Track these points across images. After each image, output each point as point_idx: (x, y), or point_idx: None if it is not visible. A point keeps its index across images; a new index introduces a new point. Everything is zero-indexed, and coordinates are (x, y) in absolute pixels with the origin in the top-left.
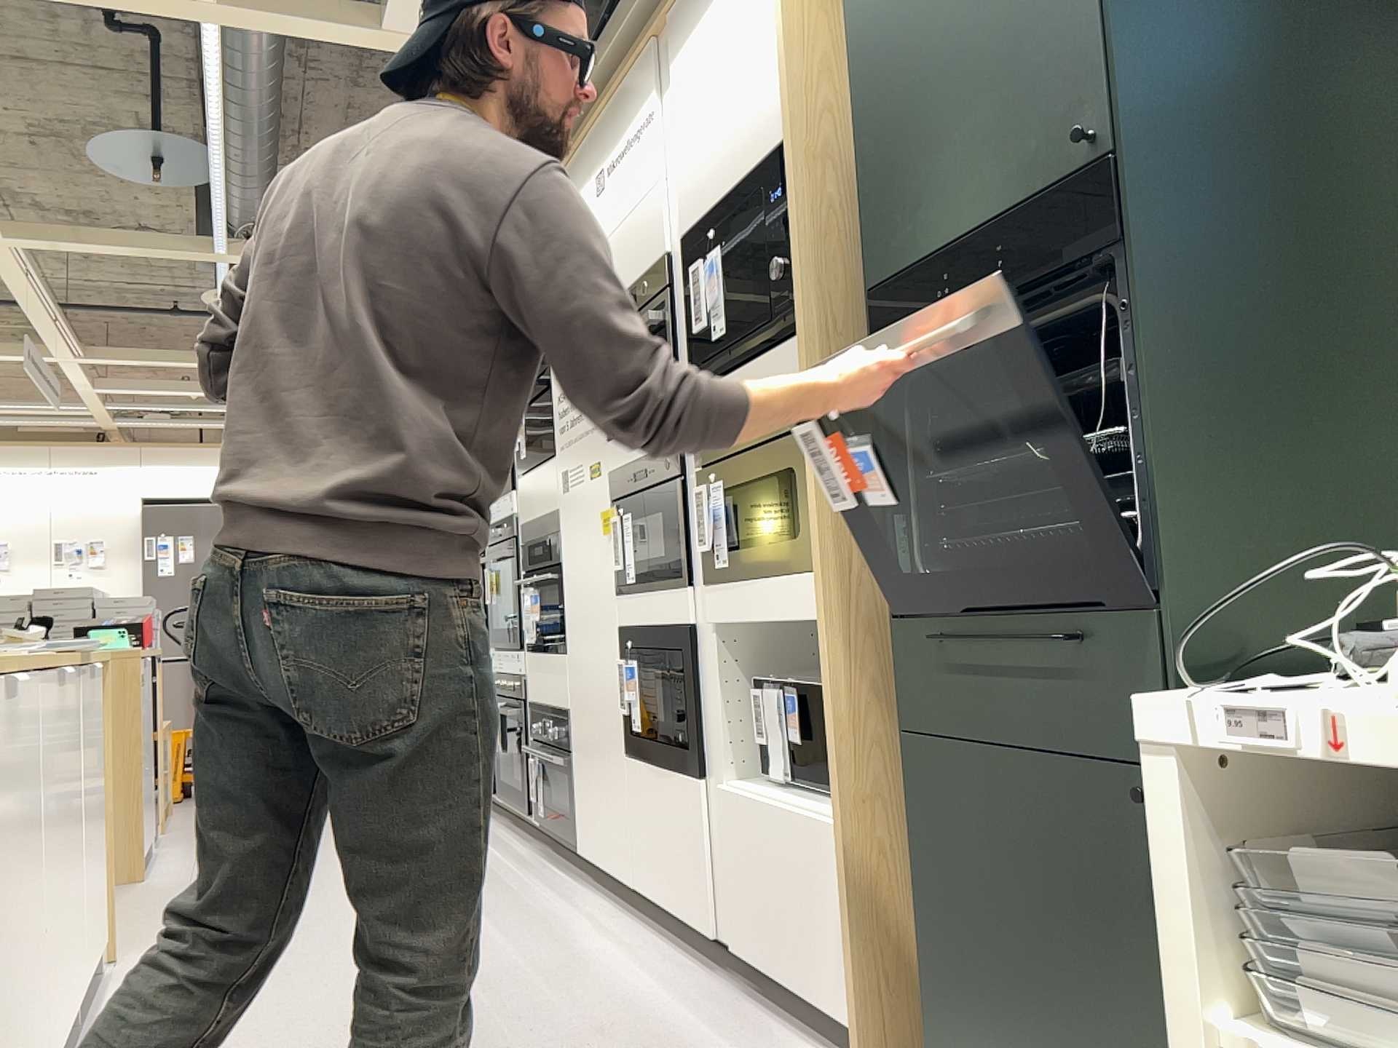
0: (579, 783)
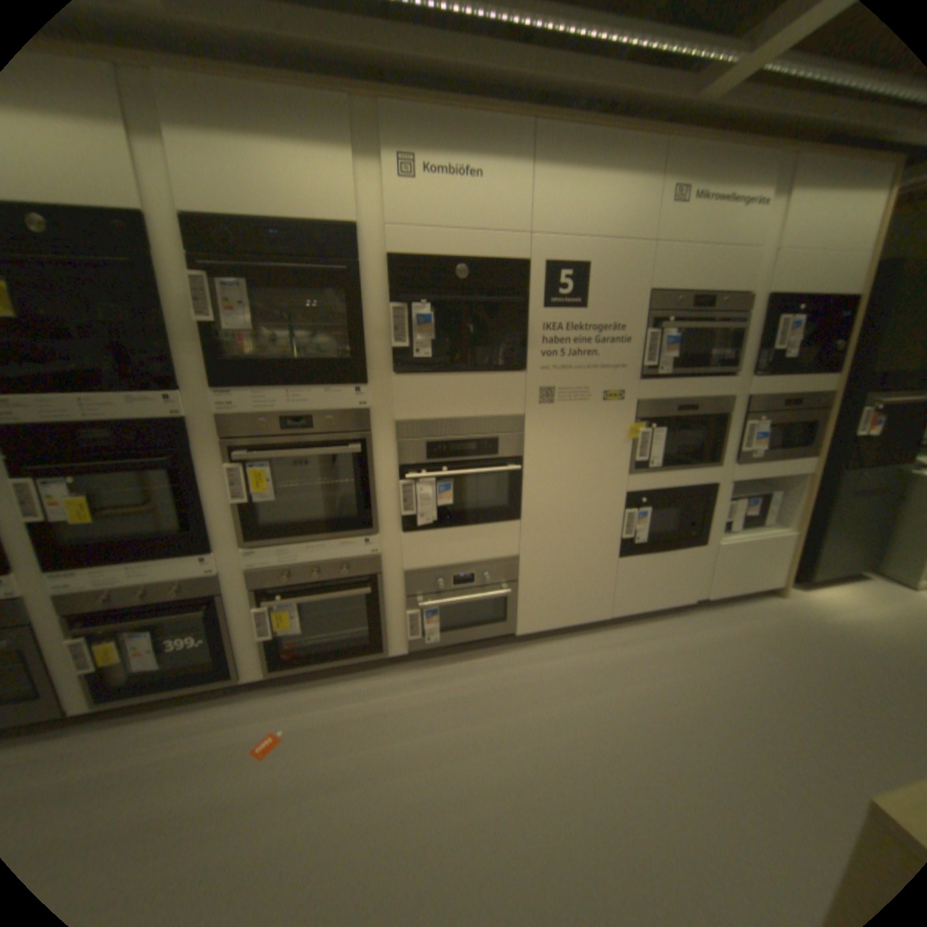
0: (530, 593)
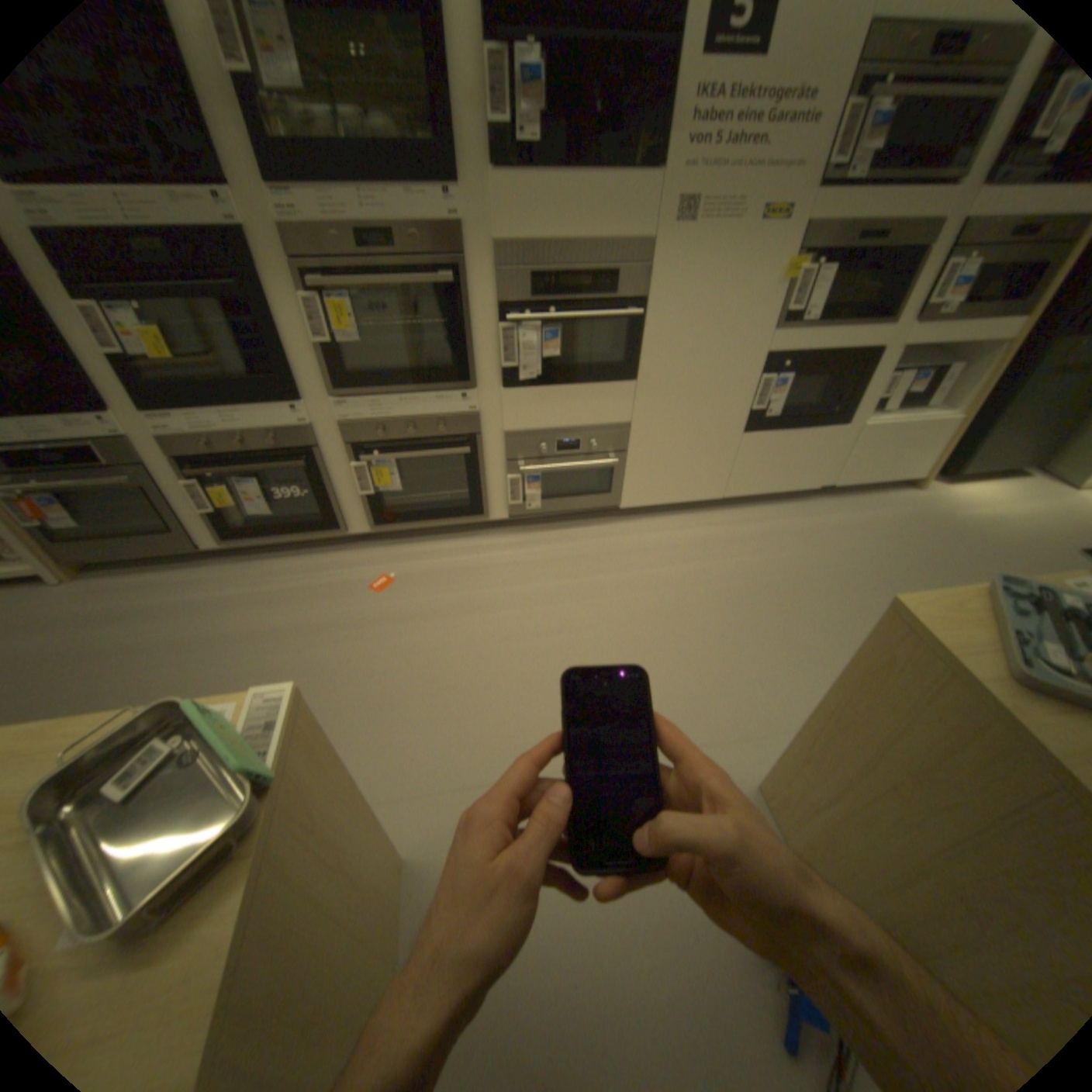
0: (638, 467)
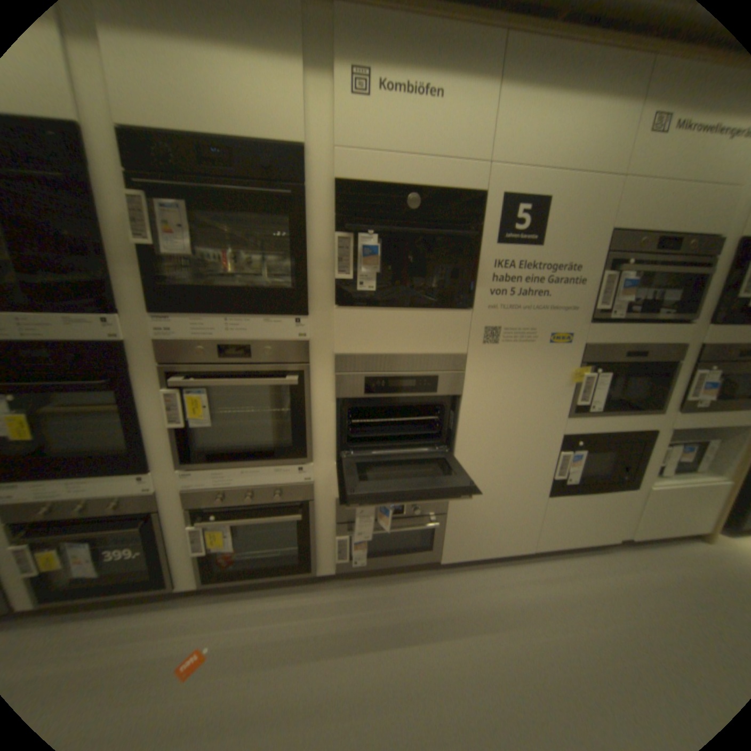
0: (457, 527)
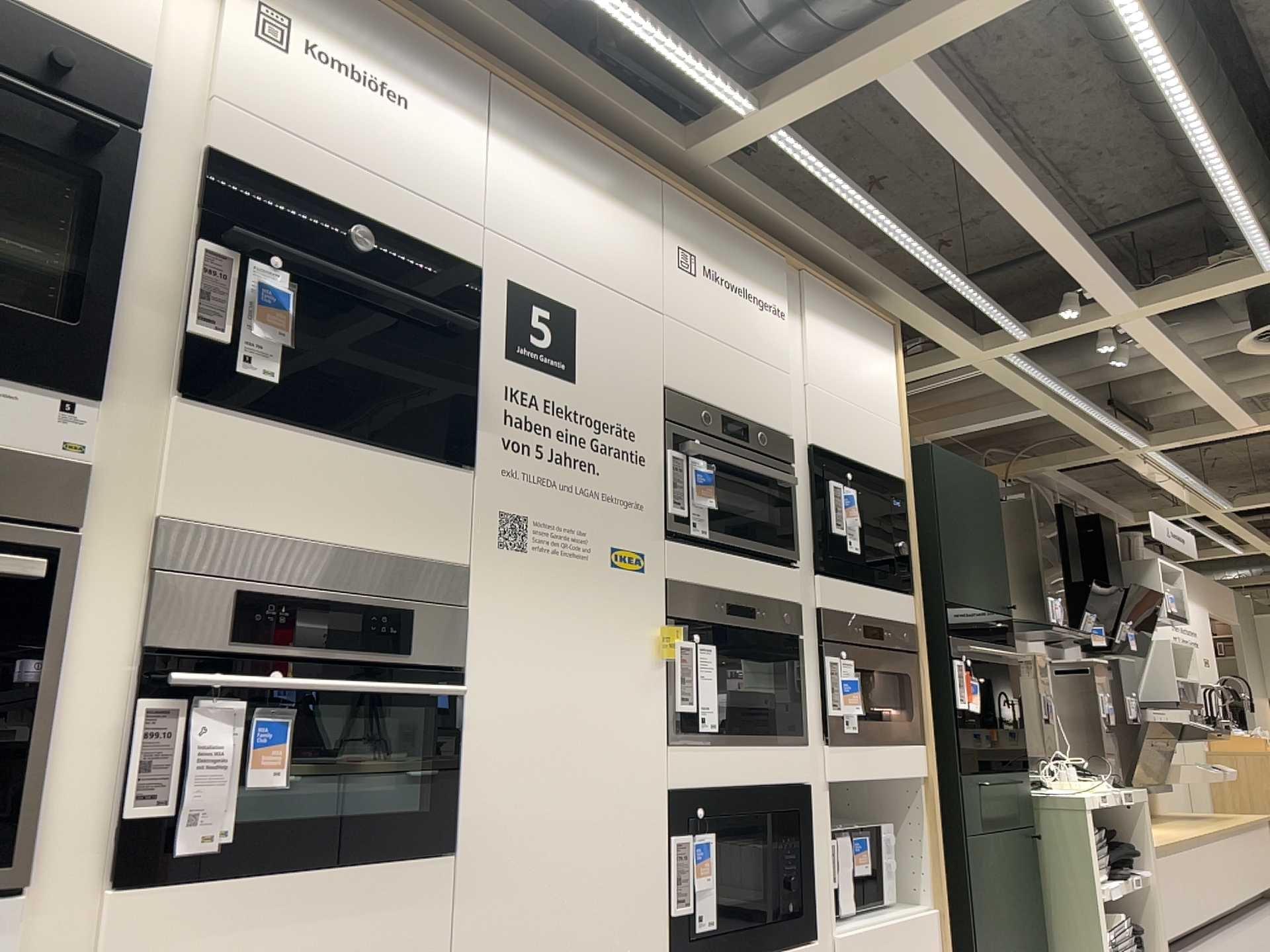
0: None
